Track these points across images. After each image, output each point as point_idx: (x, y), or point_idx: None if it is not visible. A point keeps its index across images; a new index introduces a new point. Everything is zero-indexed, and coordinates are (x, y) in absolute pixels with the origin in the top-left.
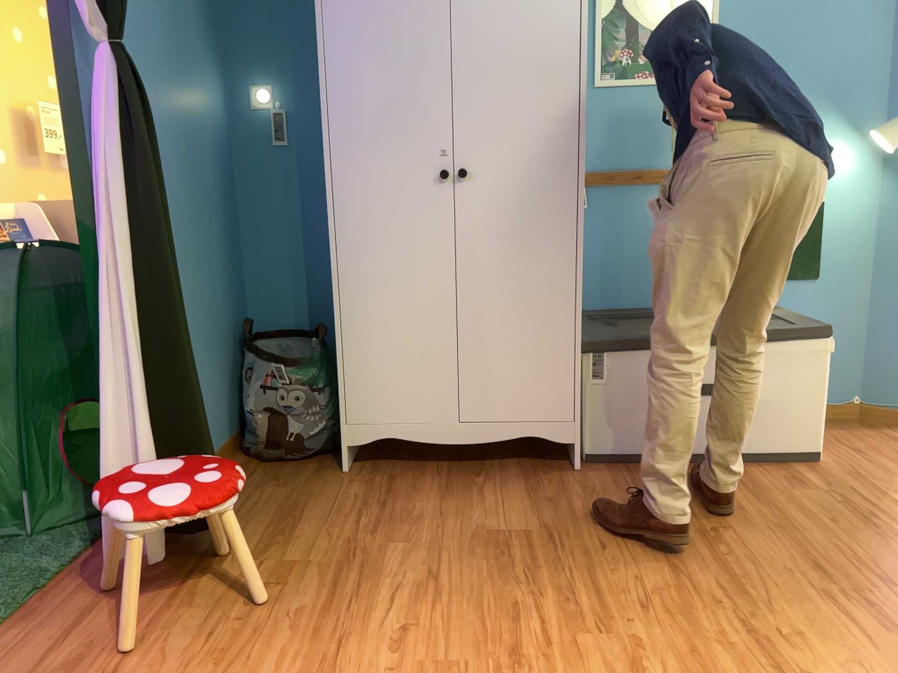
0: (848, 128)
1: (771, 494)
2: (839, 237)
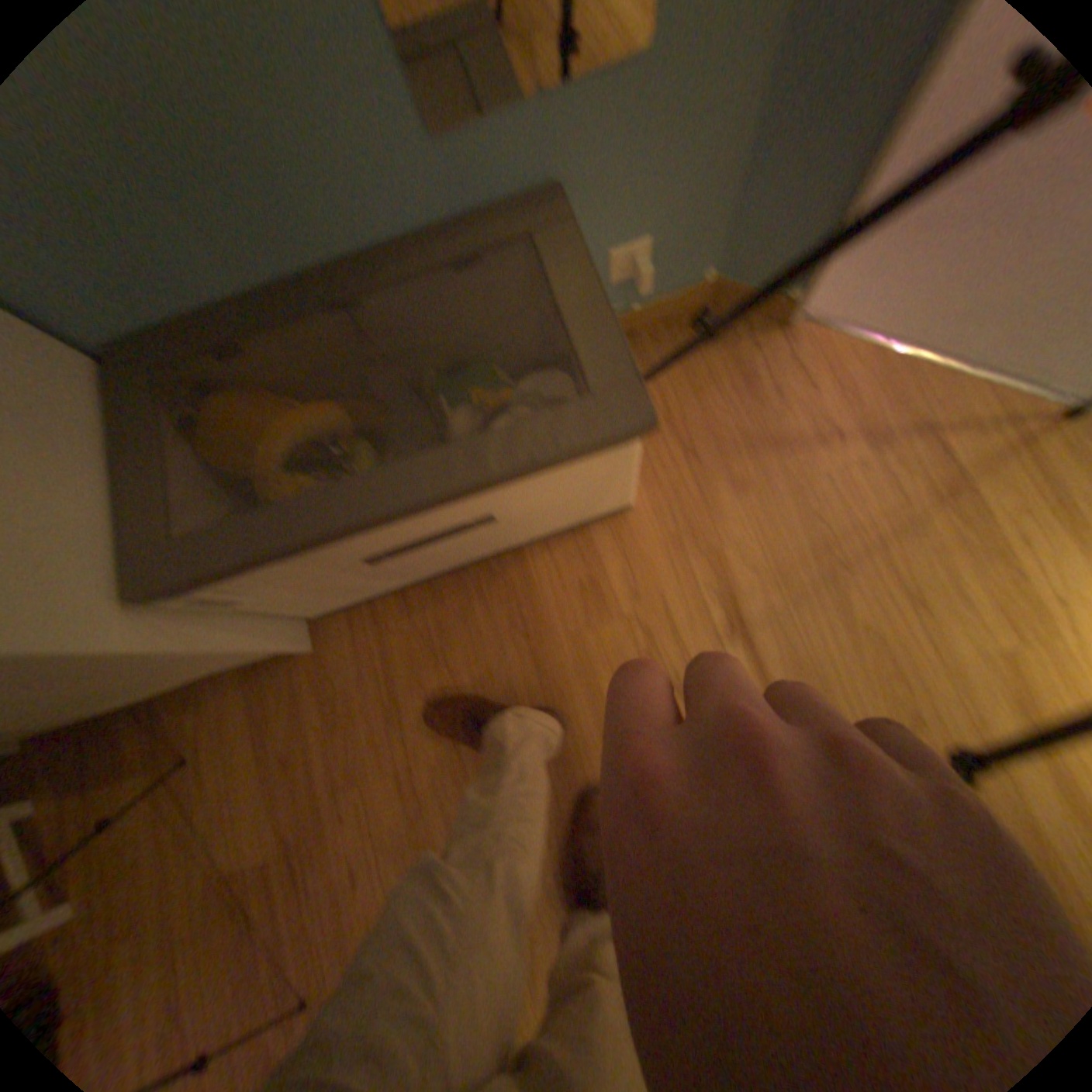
0: None
1: (556, 640)
2: None
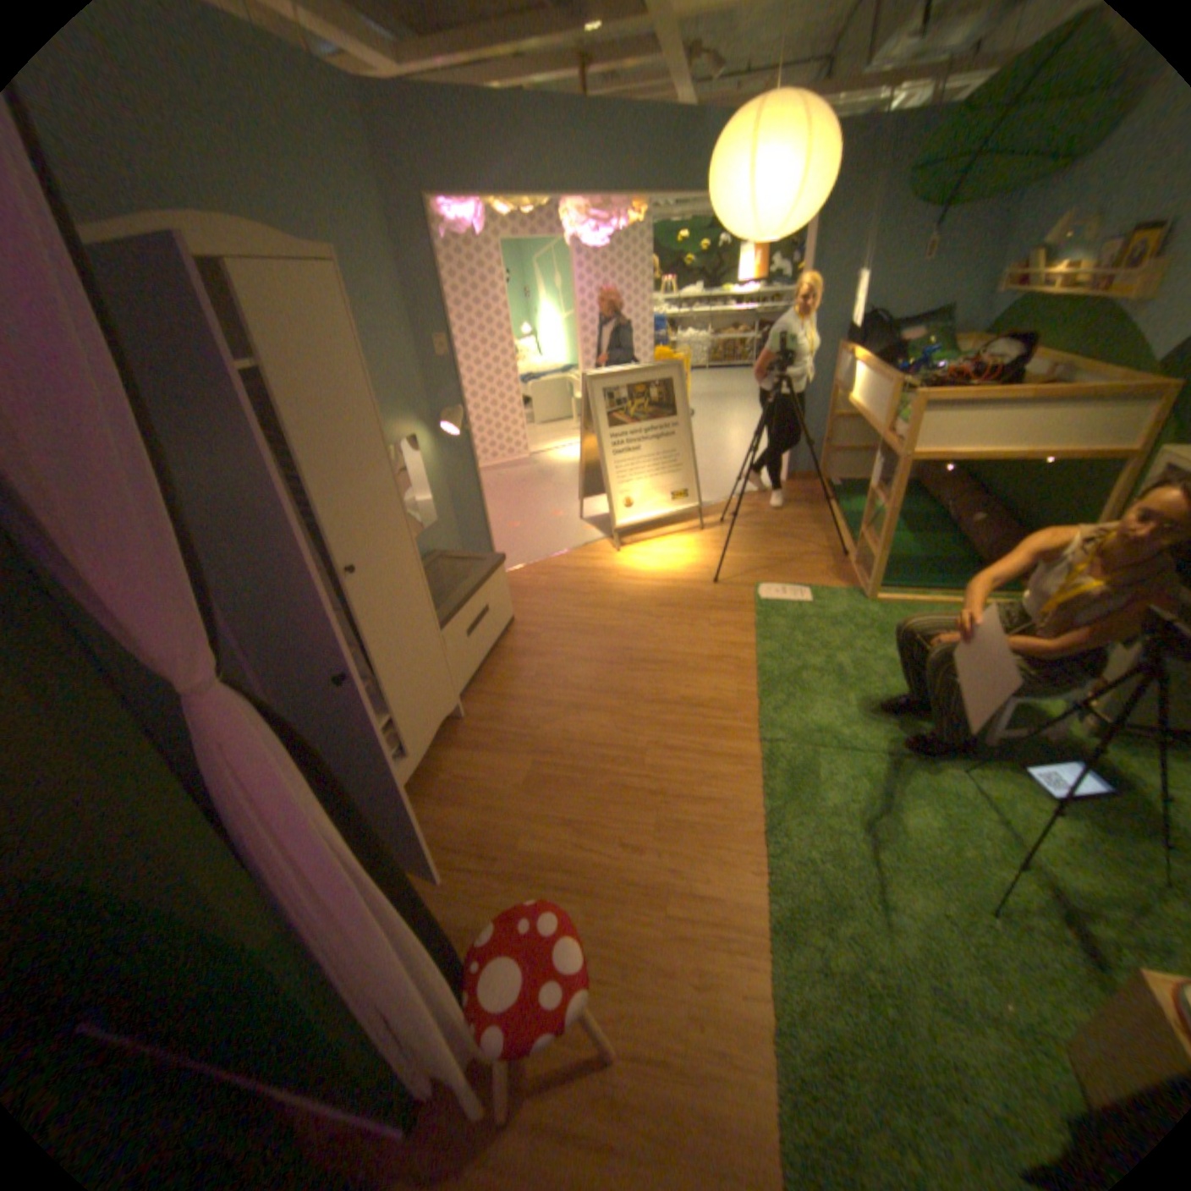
0: (417, 420)
1: (535, 649)
2: (435, 490)
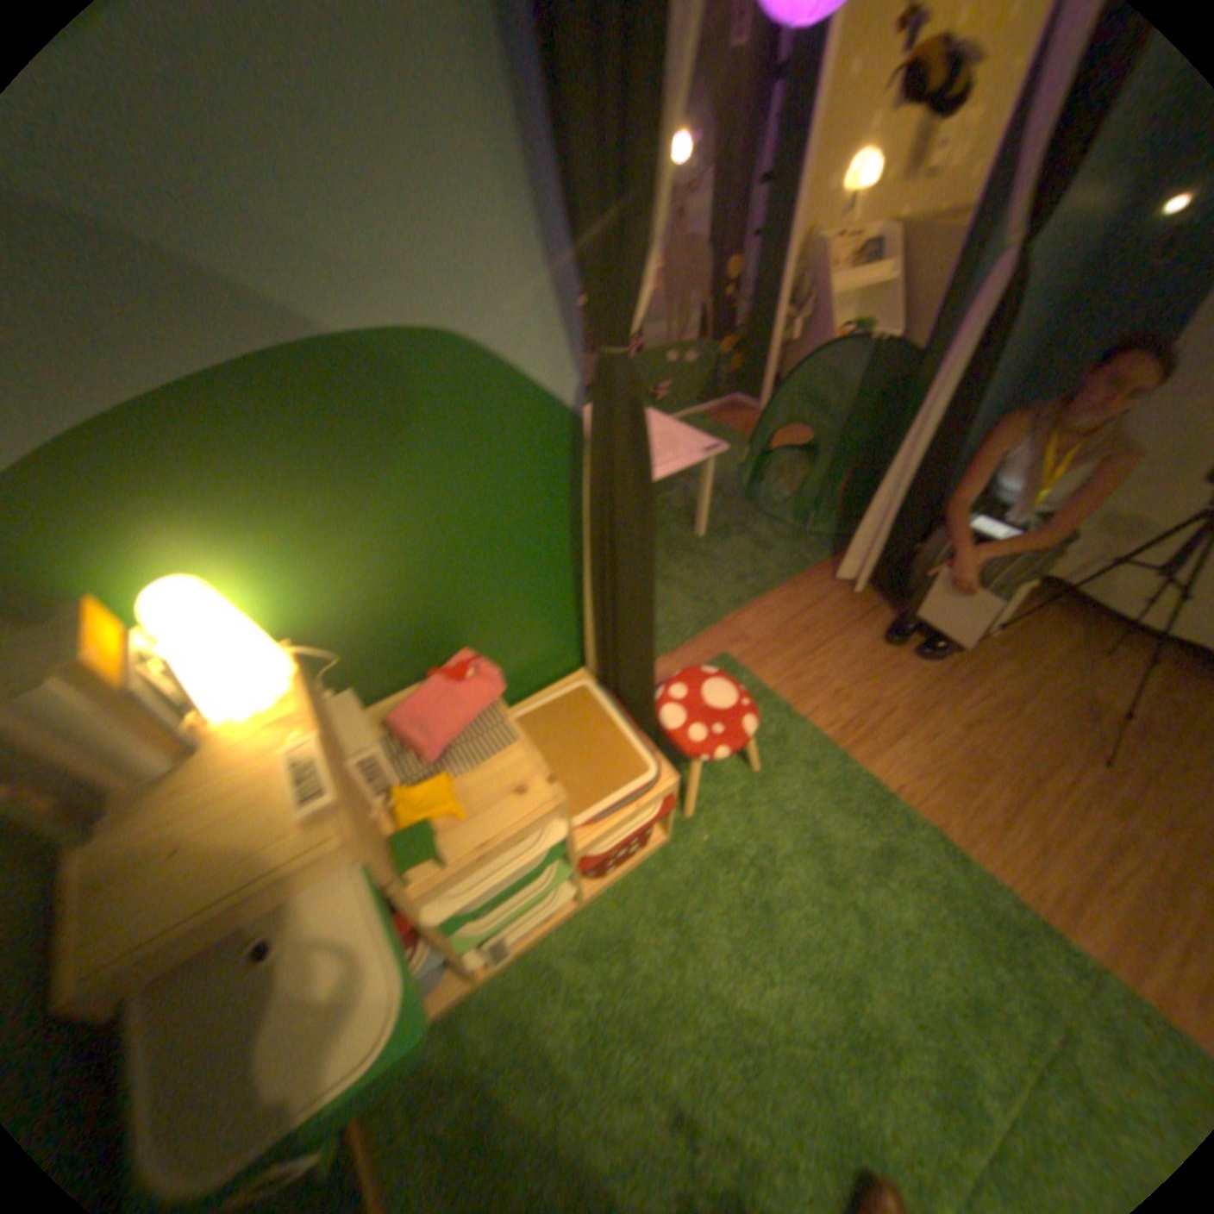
0: None
1: None
2: None
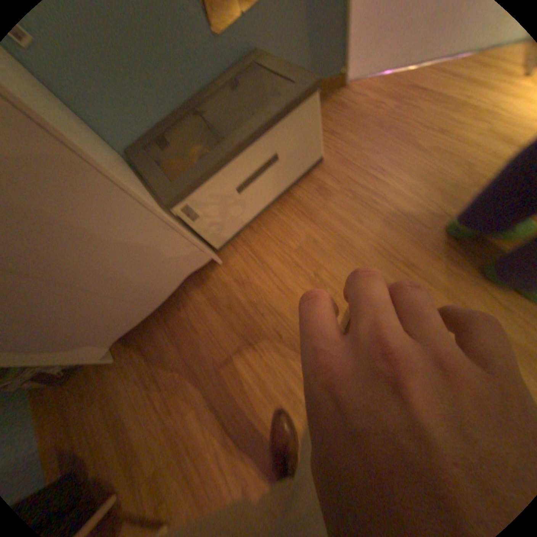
0: None
1: (318, 210)
2: None
